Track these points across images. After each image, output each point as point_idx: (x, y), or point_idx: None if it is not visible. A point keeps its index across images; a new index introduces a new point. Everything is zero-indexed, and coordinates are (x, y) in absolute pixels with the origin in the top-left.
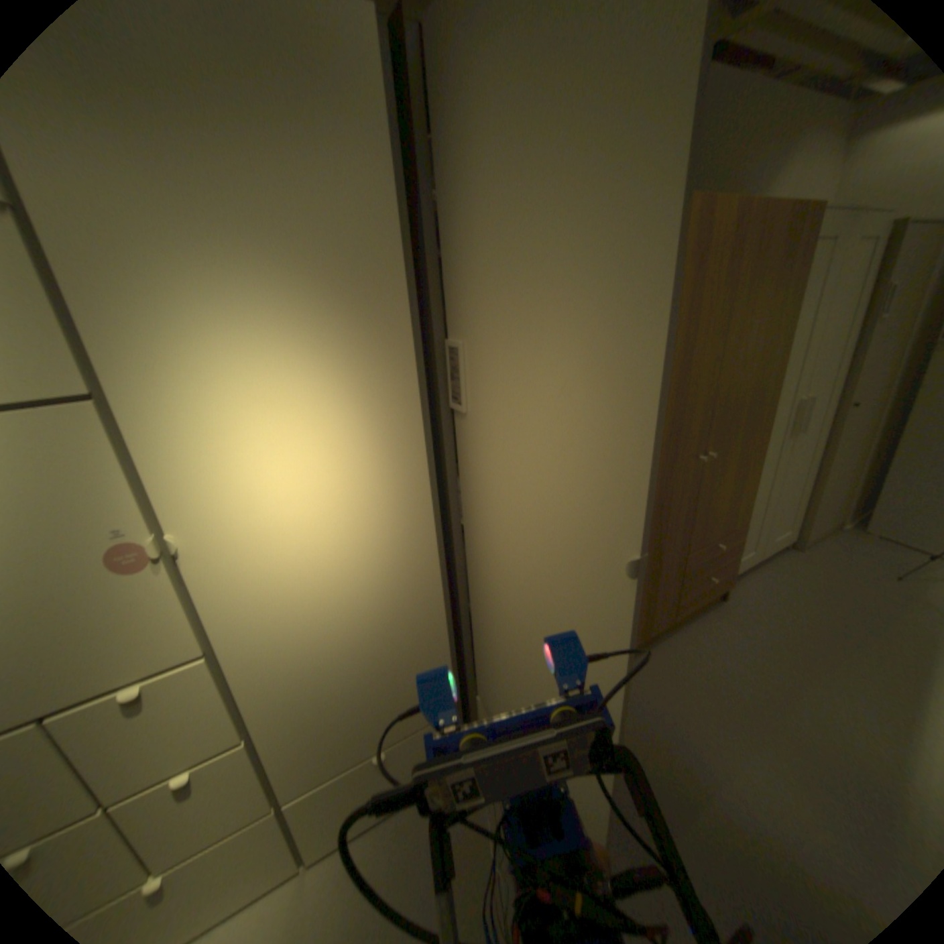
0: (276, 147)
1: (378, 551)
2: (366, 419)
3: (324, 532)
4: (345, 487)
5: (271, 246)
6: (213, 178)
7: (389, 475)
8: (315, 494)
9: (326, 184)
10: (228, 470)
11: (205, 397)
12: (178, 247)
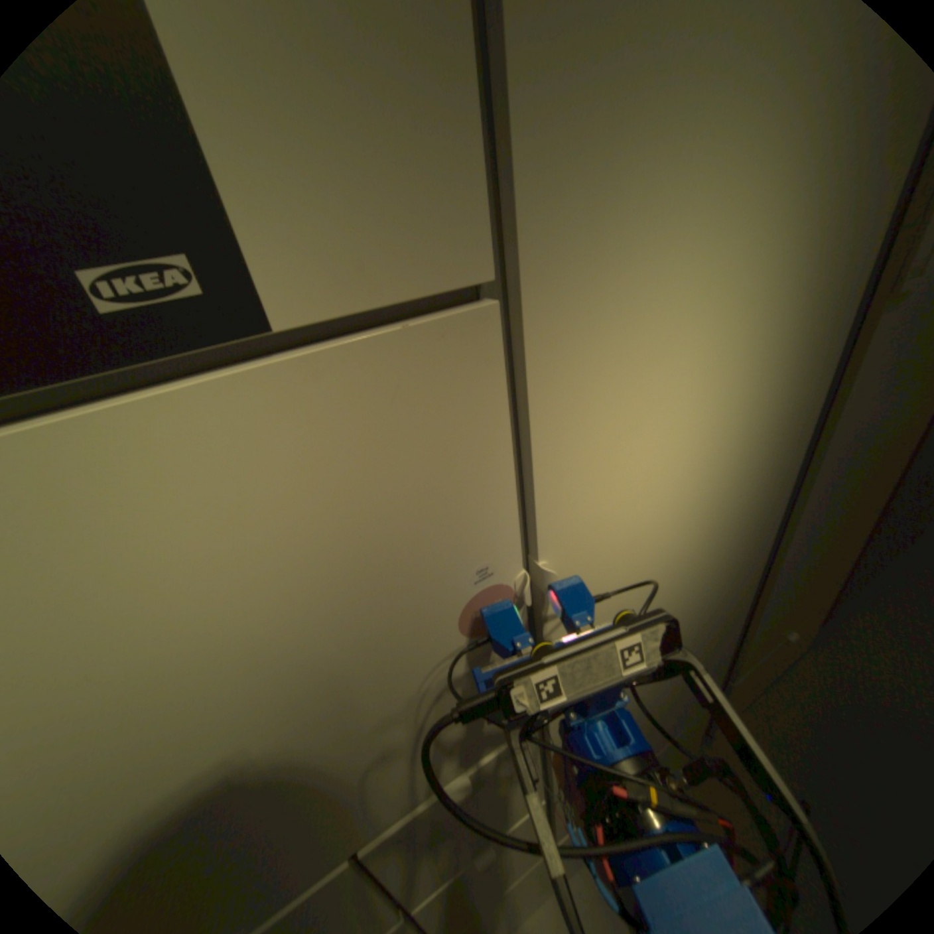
0: None
1: (731, 536)
2: (803, 322)
3: (696, 519)
4: (740, 444)
5: None
6: None
7: (785, 419)
8: (708, 462)
9: None
10: (636, 434)
11: (650, 284)
12: None
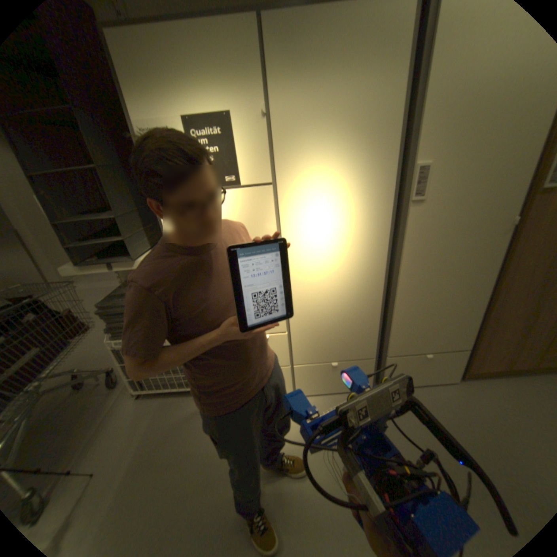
0: (356, 77)
1: (356, 267)
2: (365, 202)
3: (336, 252)
4: (349, 233)
5: (344, 122)
6: (329, 95)
7: (370, 231)
8: (336, 234)
9: (373, 91)
10: (307, 218)
11: (306, 187)
12: (311, 126)
